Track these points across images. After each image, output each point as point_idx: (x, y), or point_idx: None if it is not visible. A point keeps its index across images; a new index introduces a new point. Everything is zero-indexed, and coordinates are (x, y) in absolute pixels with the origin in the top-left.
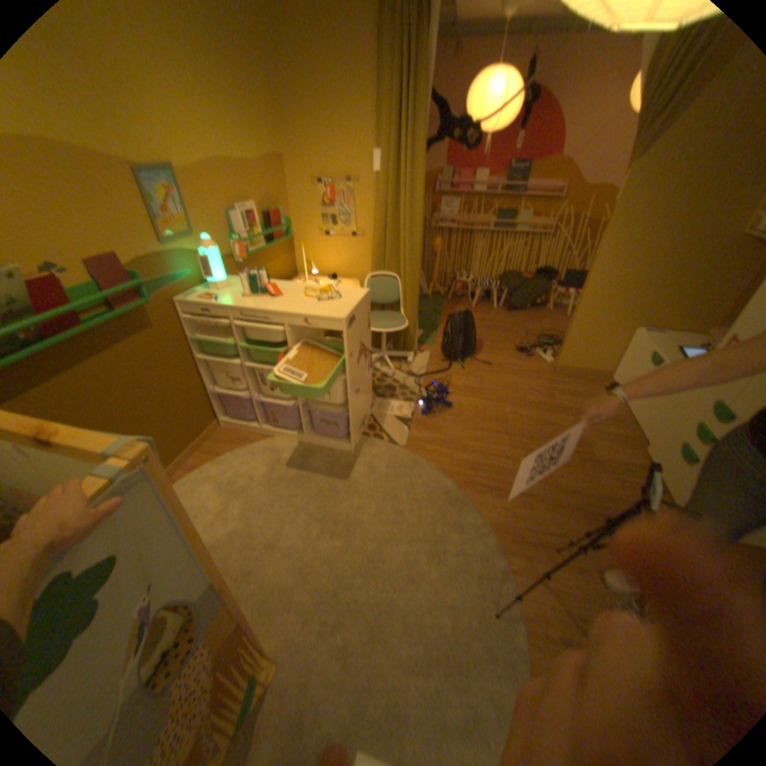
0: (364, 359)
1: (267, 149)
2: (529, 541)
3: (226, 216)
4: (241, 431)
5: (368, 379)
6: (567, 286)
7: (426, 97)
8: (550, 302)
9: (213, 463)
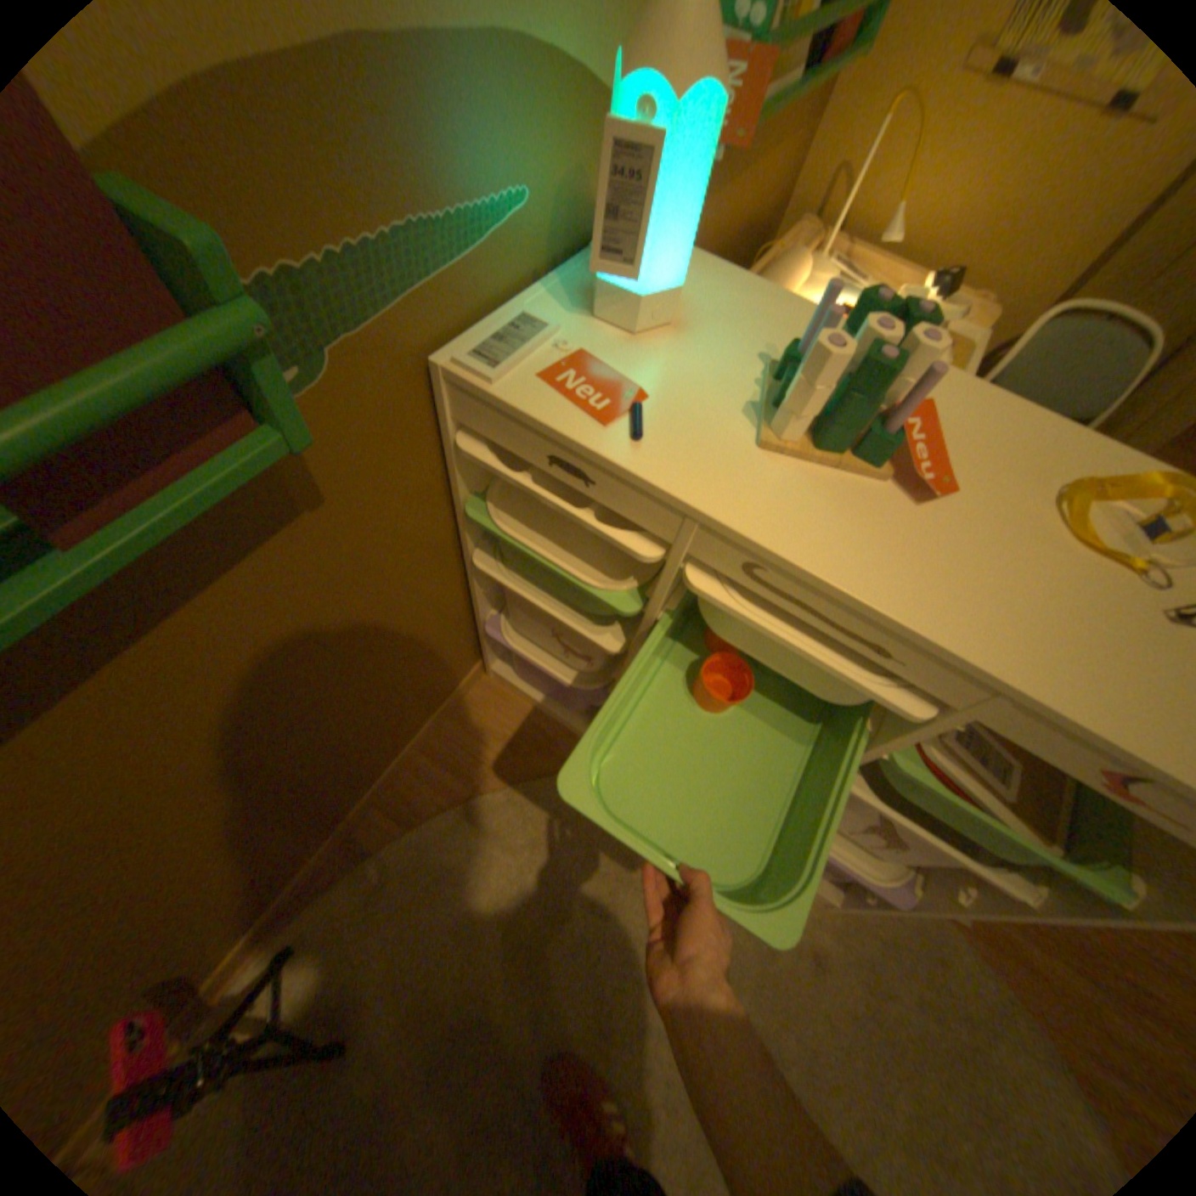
0: None
1: None
2: None
3: None
4: (538, 712)
5: None
6: None
7: None
8: None
9: (461, 819)
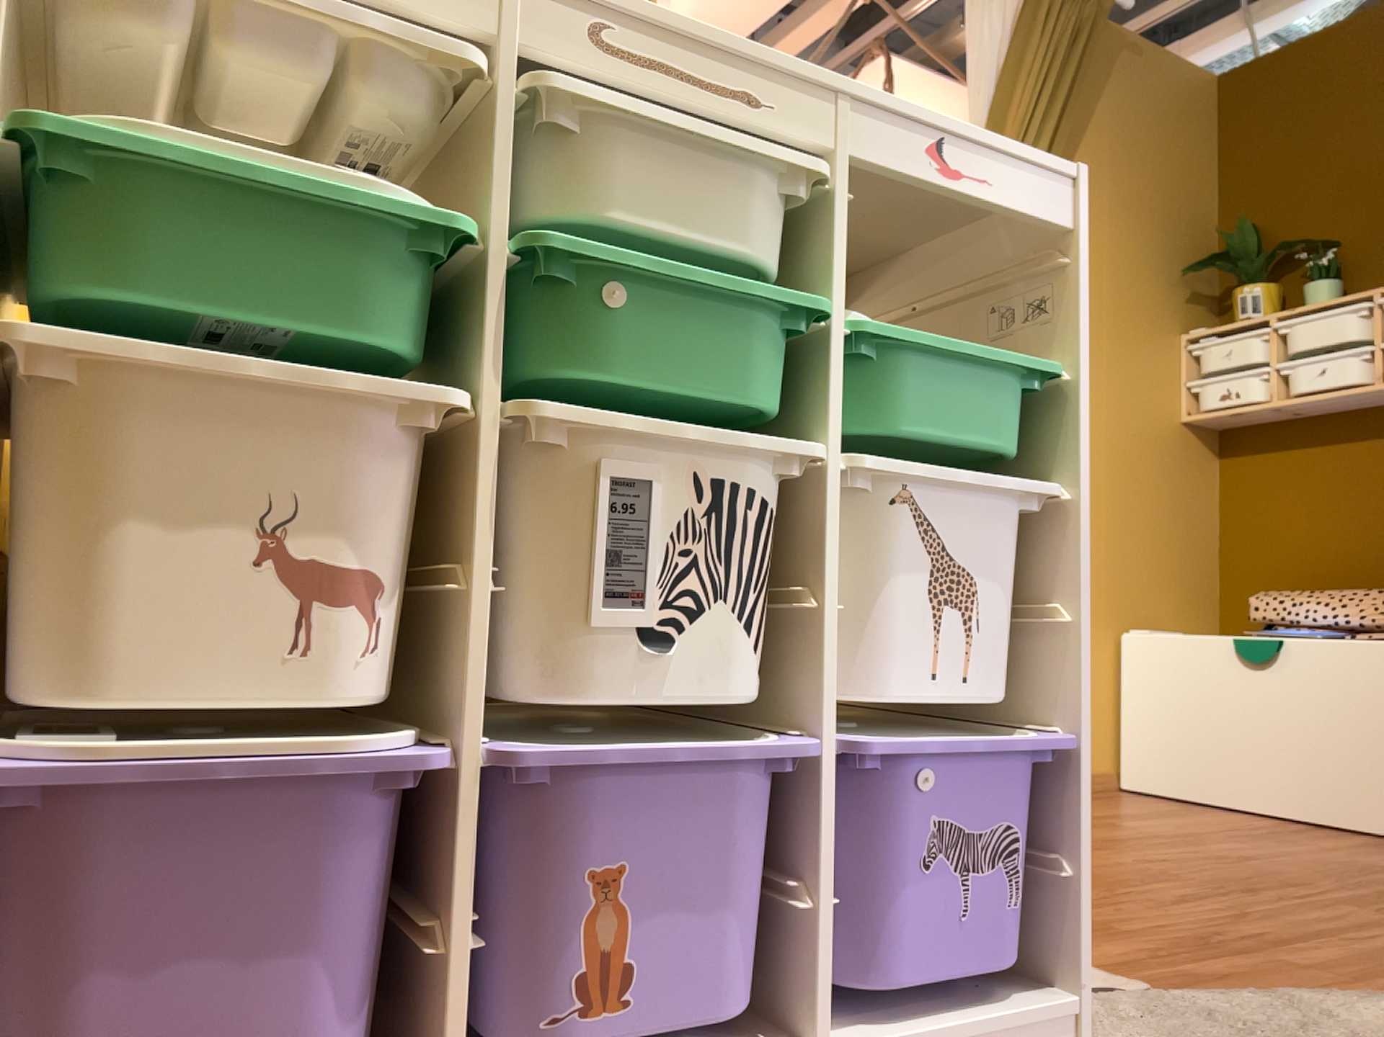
0: None
1: None
2: None
3: None
4: None
5: None
6: None
7: None
8: None
9: None
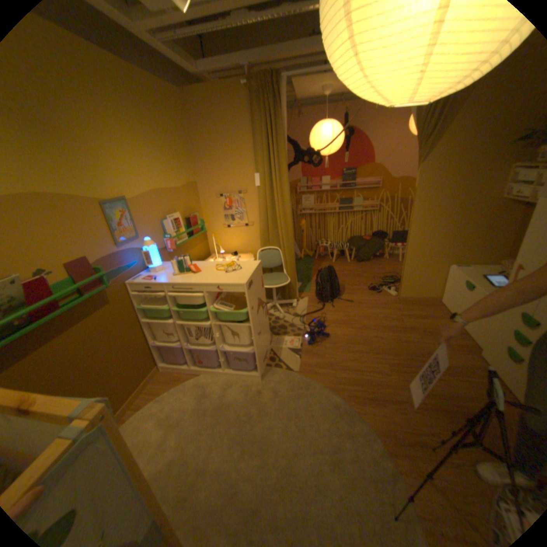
0: (262, 309)
1: (187, 181)
2: (409, 443)
3: (161, 224)
4: (175, 374)
5: (267, 323)
6: (396, 242)
7: (284, 142)
8: (386, 254)
9: (154, 402)
